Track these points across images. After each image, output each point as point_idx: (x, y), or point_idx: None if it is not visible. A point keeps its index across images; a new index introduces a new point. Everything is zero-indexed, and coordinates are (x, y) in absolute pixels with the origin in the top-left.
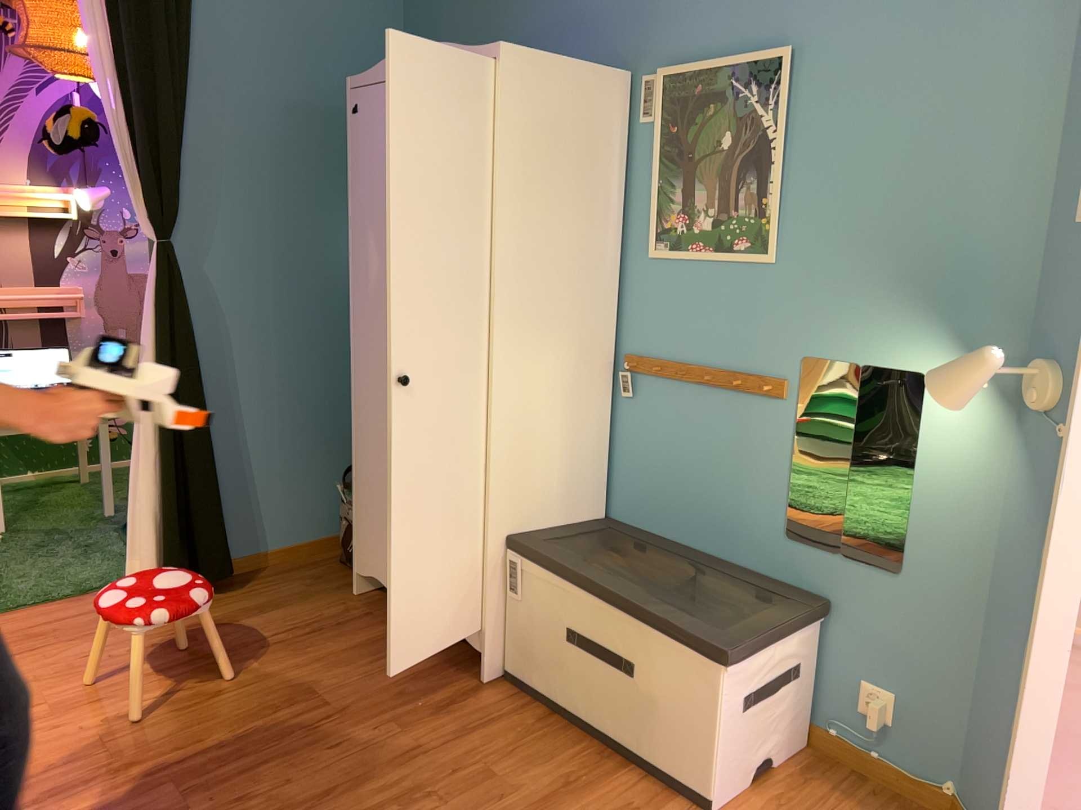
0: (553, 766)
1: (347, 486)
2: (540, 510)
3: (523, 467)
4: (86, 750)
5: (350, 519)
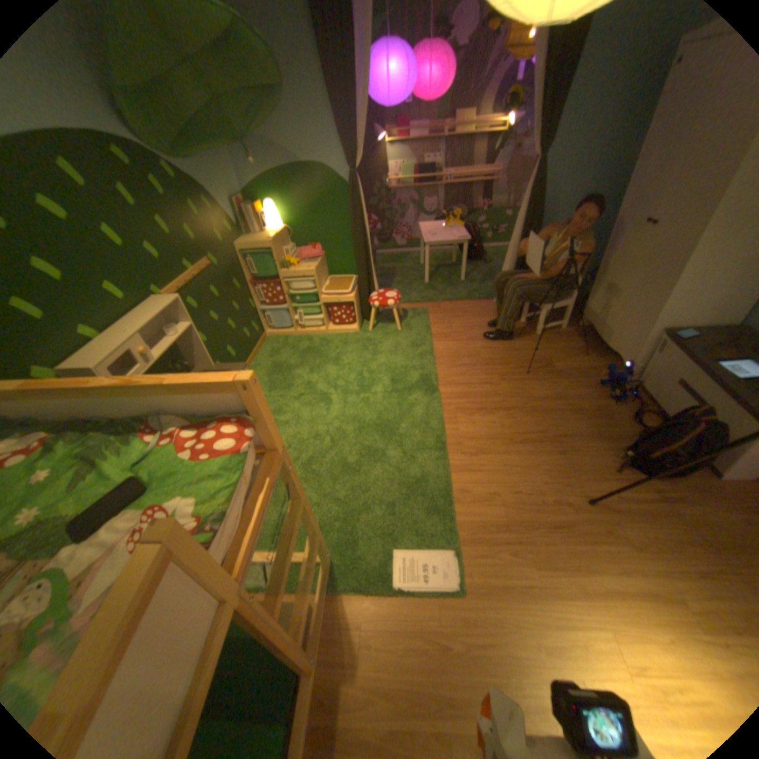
0: (642, 426)
1: (593, 276)
2: (693, 318)
3: (693, 296)
4: (474, 356)
5: (589, 293)
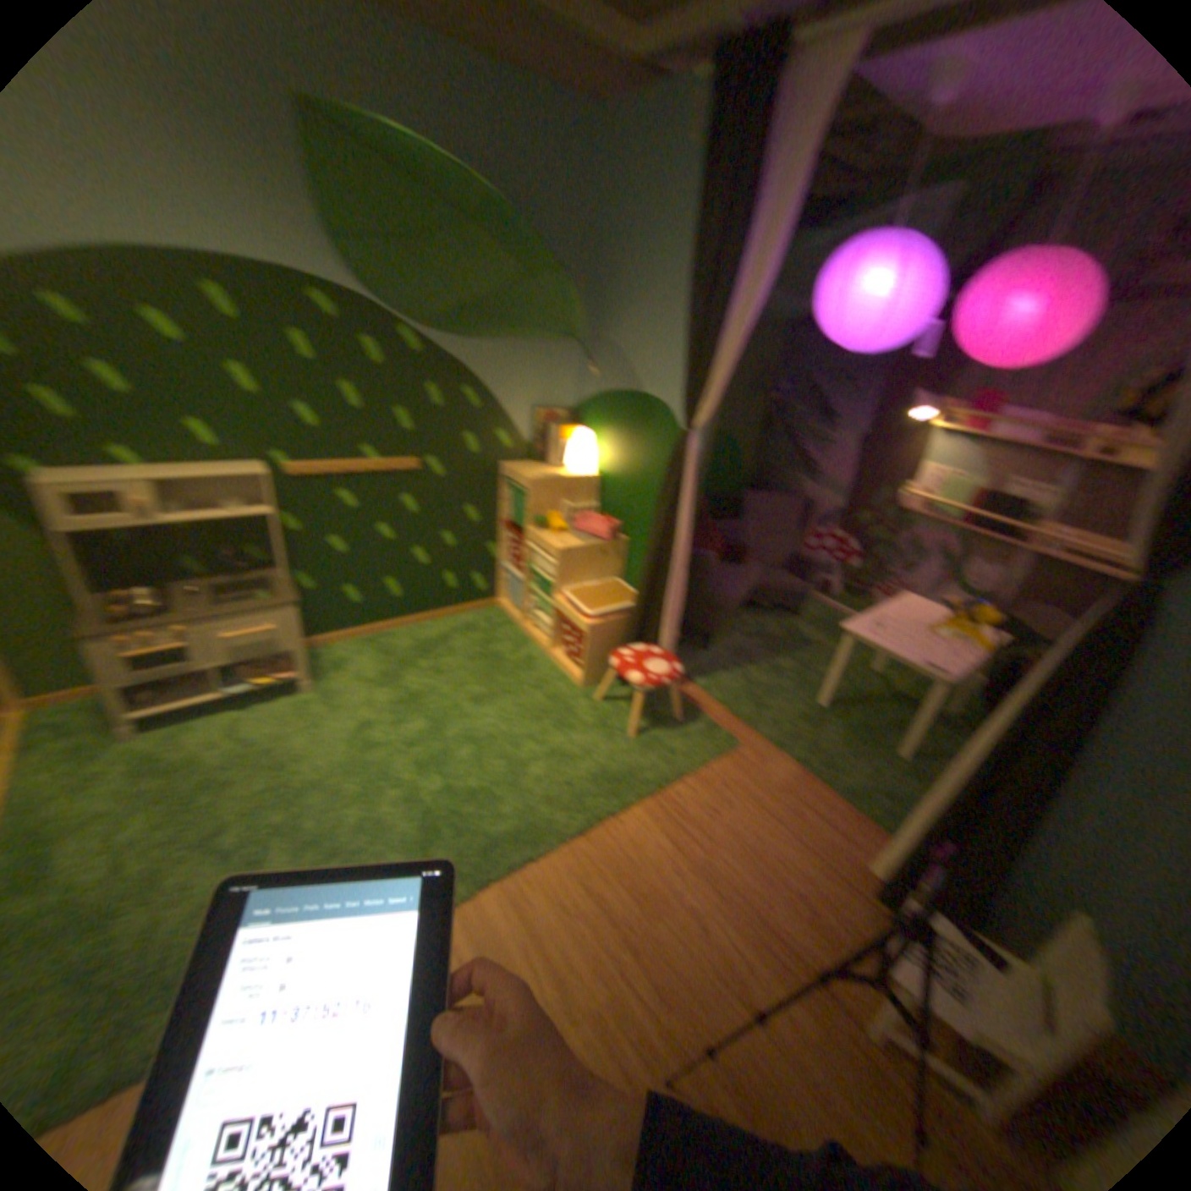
0: None
1: None
2: None
3: None
4: (653, 914)
5: None
